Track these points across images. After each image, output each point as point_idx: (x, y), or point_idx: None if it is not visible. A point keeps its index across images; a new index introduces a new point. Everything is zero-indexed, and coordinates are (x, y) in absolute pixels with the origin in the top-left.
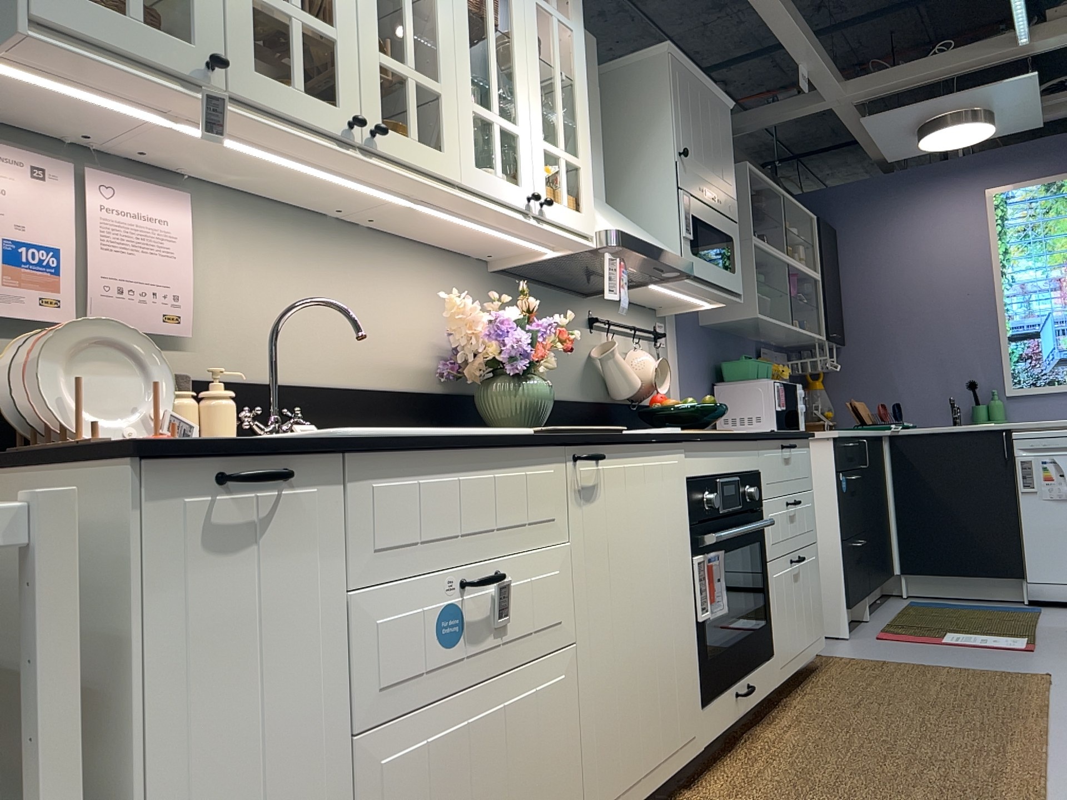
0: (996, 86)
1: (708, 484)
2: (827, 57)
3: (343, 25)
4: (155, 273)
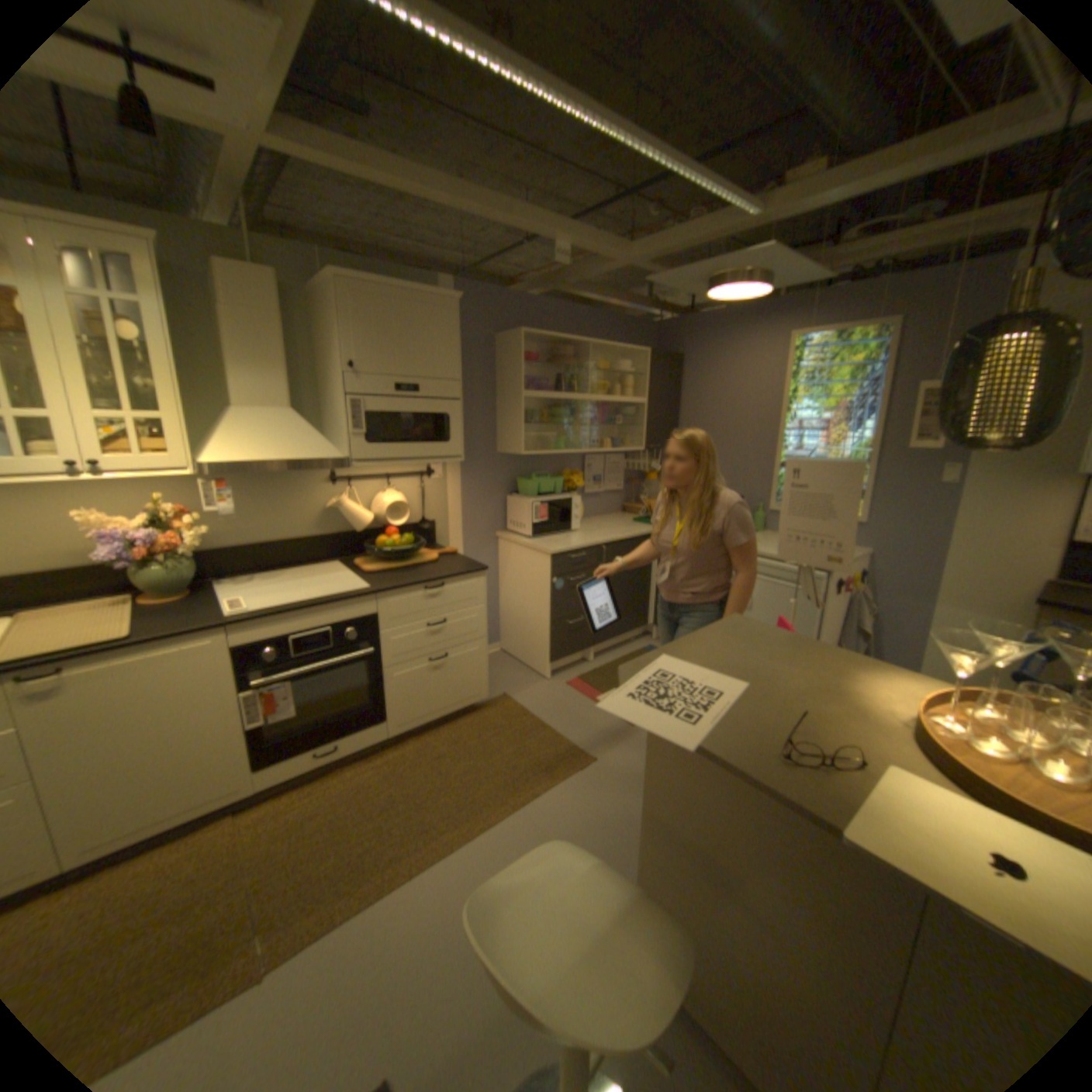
0: (744, 253)
1: (270, 643)
2: (587, 228)
3: None
4: None
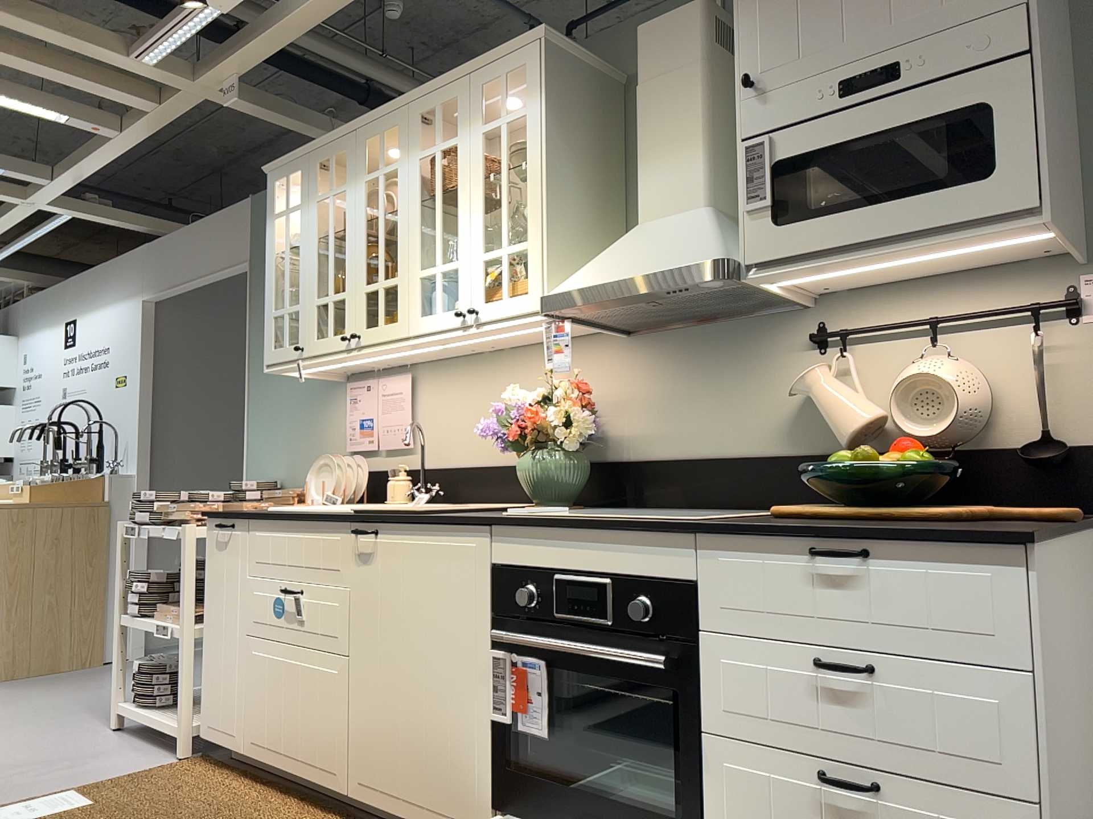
0: None
1: (533, 577)
2: None
3: (347, 286)
4: (396, 419)
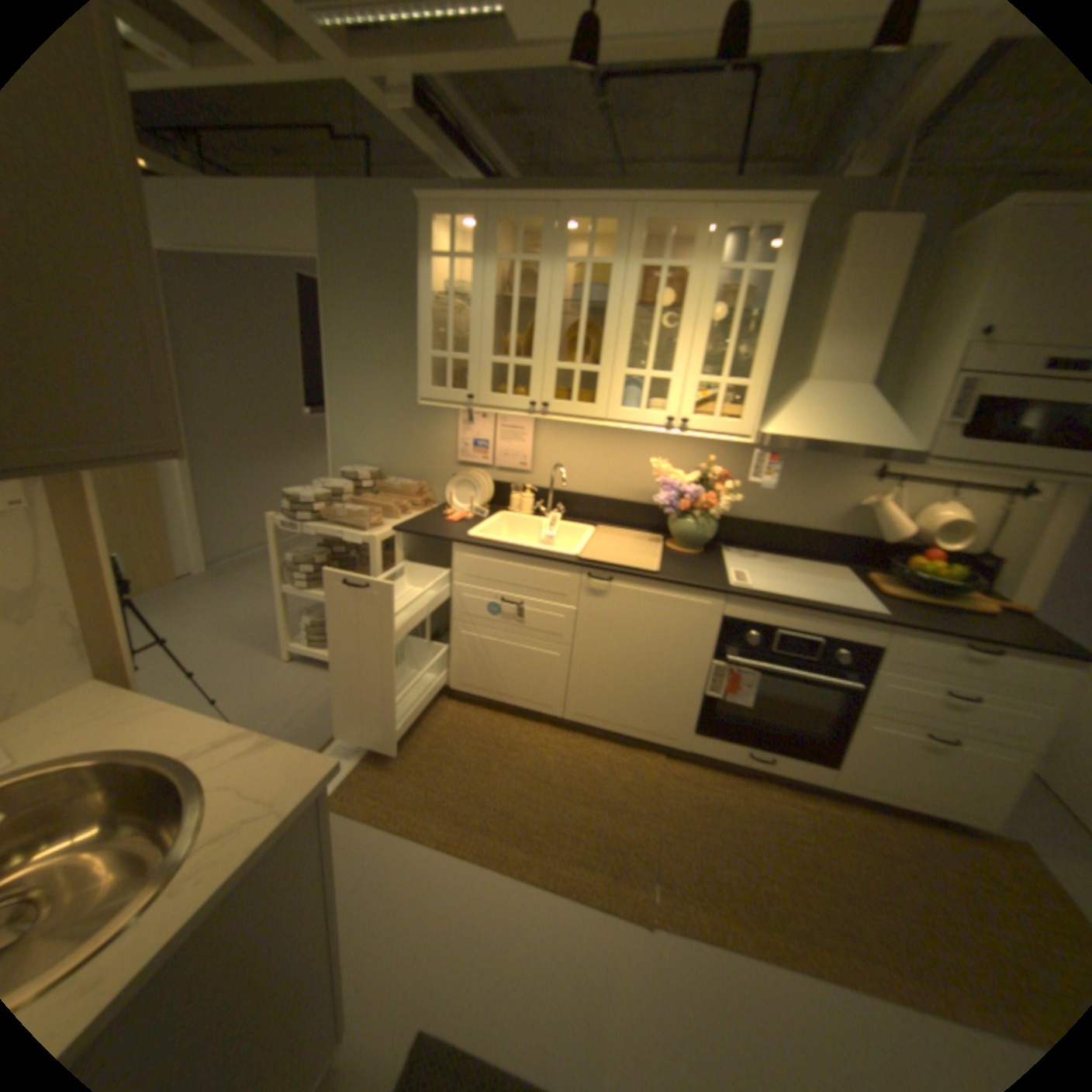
0: None
1: (758, 628)
2: None
3: (535, 357)
4: (516, 448)
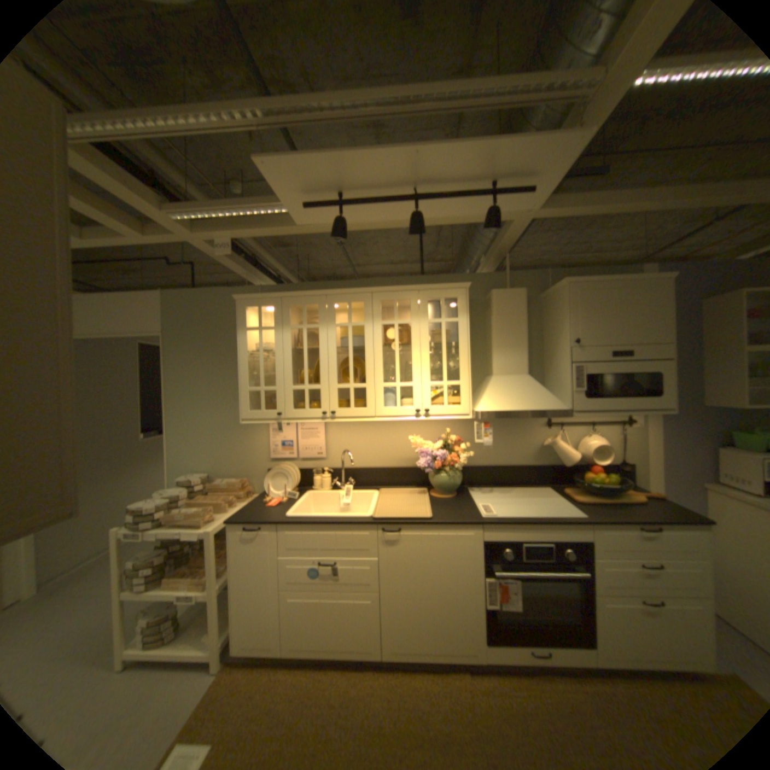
0: None
1: (510, 546)
2: None
3: (323, 383)
4: (315, 443)
